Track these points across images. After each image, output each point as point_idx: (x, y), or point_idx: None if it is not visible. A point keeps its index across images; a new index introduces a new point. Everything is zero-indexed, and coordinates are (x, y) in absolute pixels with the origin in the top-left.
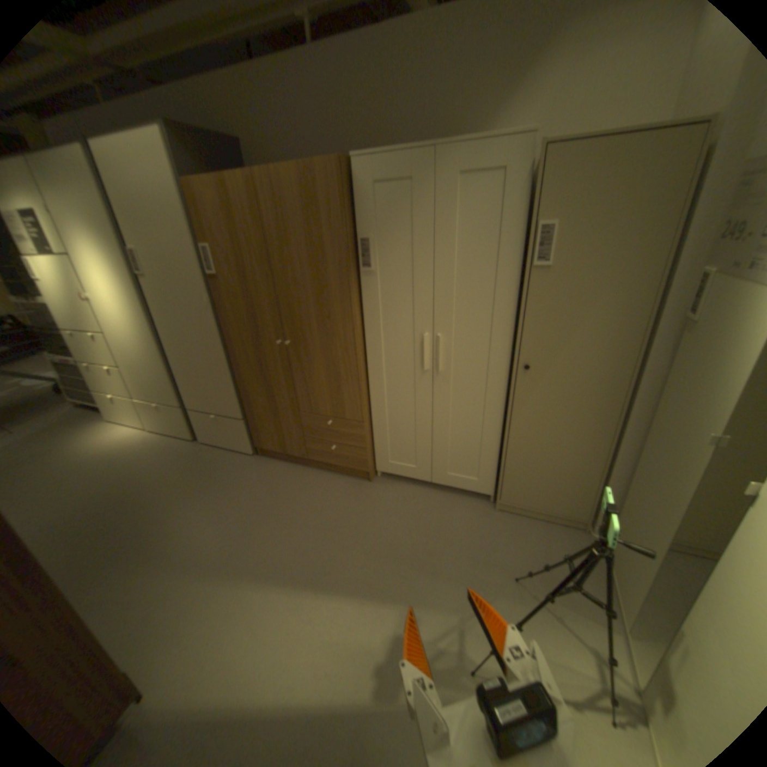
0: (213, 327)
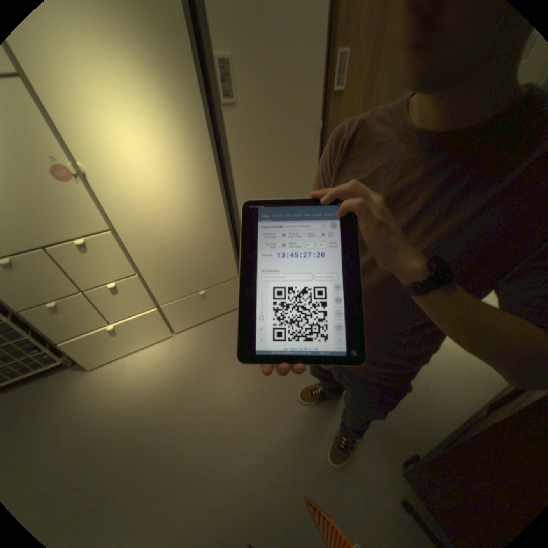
0: (317, 159)
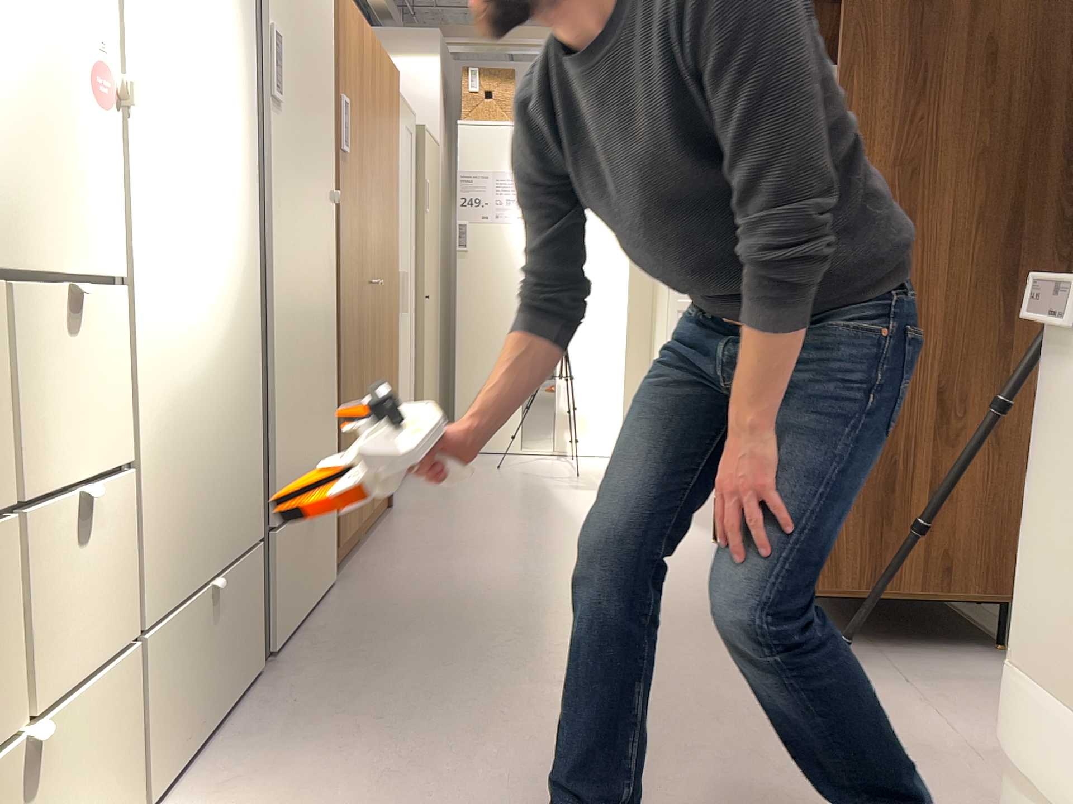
0: (333, 256)
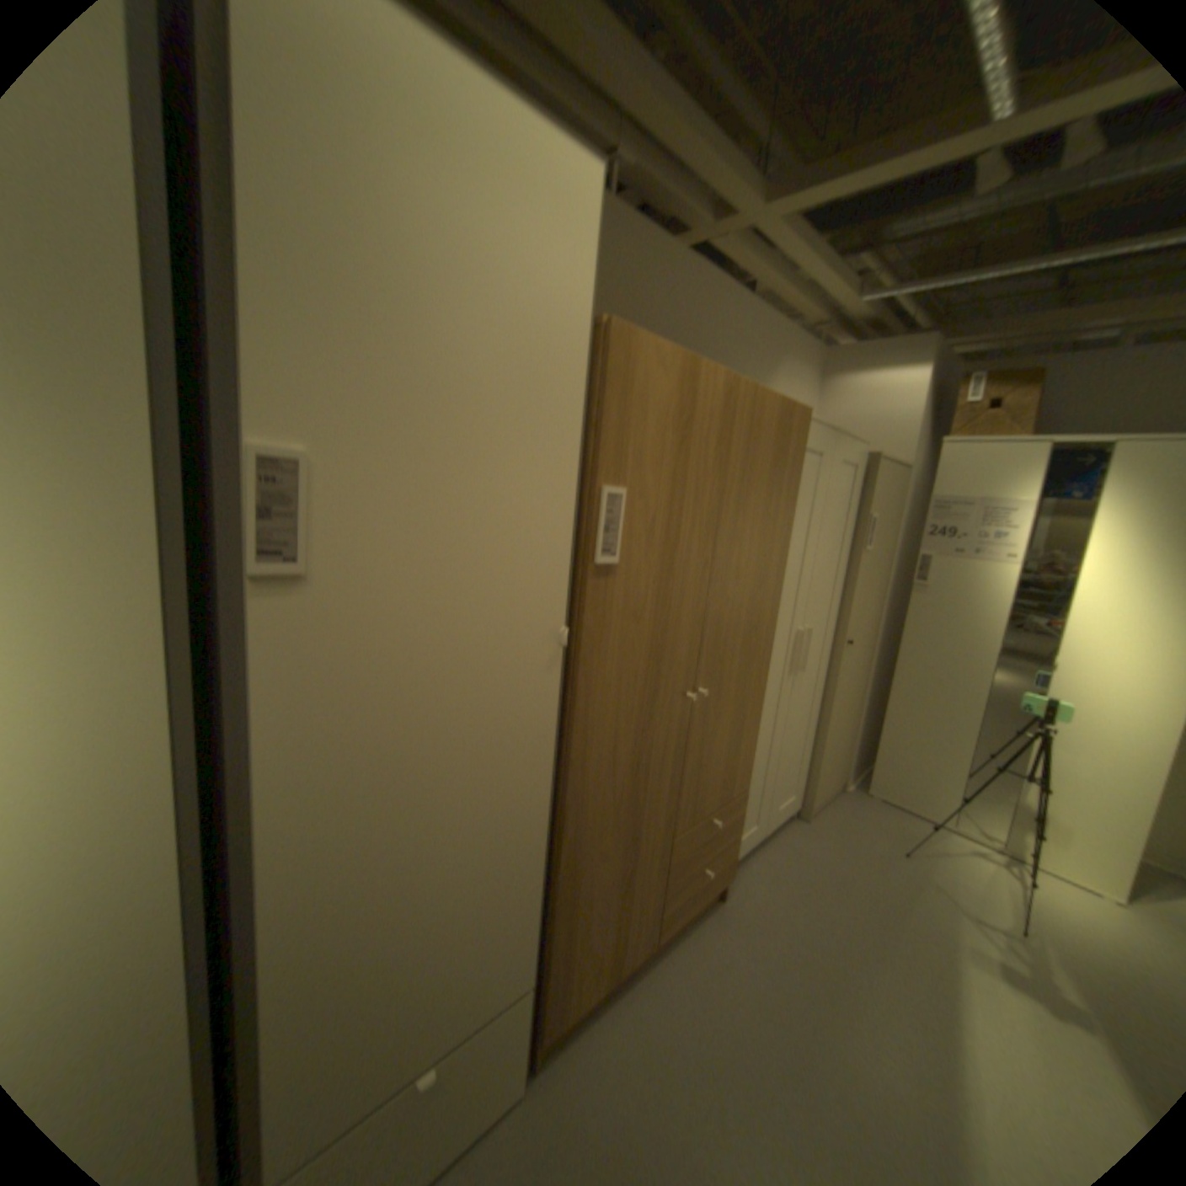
0: (555, 714)
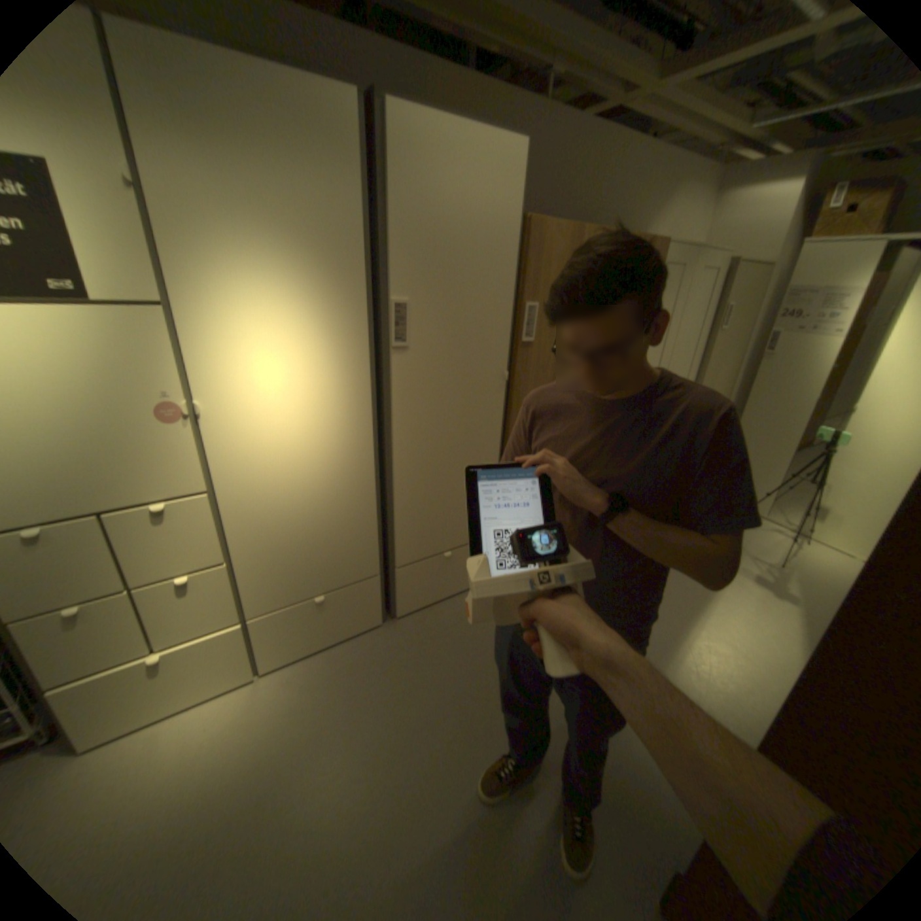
0: (501, 414)
